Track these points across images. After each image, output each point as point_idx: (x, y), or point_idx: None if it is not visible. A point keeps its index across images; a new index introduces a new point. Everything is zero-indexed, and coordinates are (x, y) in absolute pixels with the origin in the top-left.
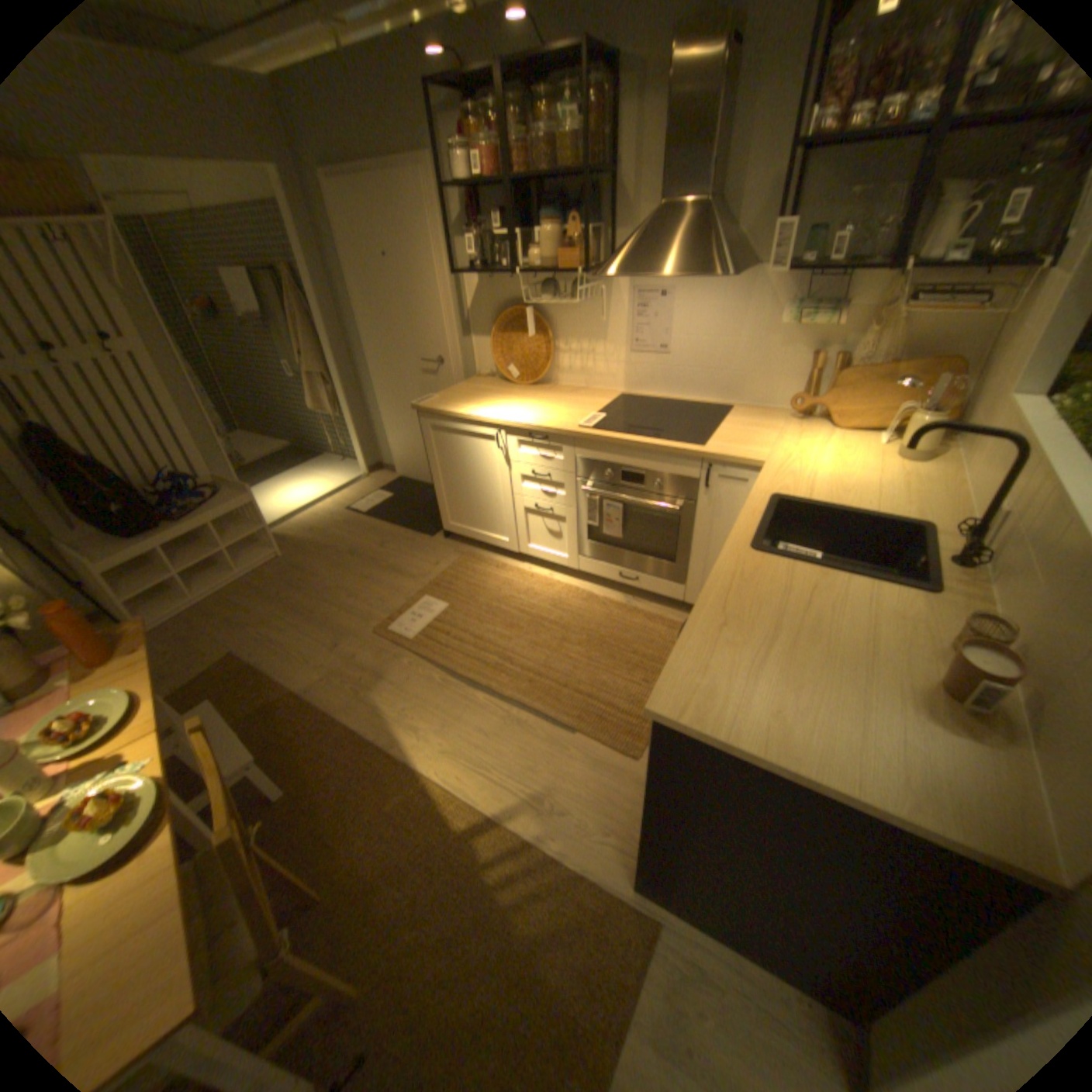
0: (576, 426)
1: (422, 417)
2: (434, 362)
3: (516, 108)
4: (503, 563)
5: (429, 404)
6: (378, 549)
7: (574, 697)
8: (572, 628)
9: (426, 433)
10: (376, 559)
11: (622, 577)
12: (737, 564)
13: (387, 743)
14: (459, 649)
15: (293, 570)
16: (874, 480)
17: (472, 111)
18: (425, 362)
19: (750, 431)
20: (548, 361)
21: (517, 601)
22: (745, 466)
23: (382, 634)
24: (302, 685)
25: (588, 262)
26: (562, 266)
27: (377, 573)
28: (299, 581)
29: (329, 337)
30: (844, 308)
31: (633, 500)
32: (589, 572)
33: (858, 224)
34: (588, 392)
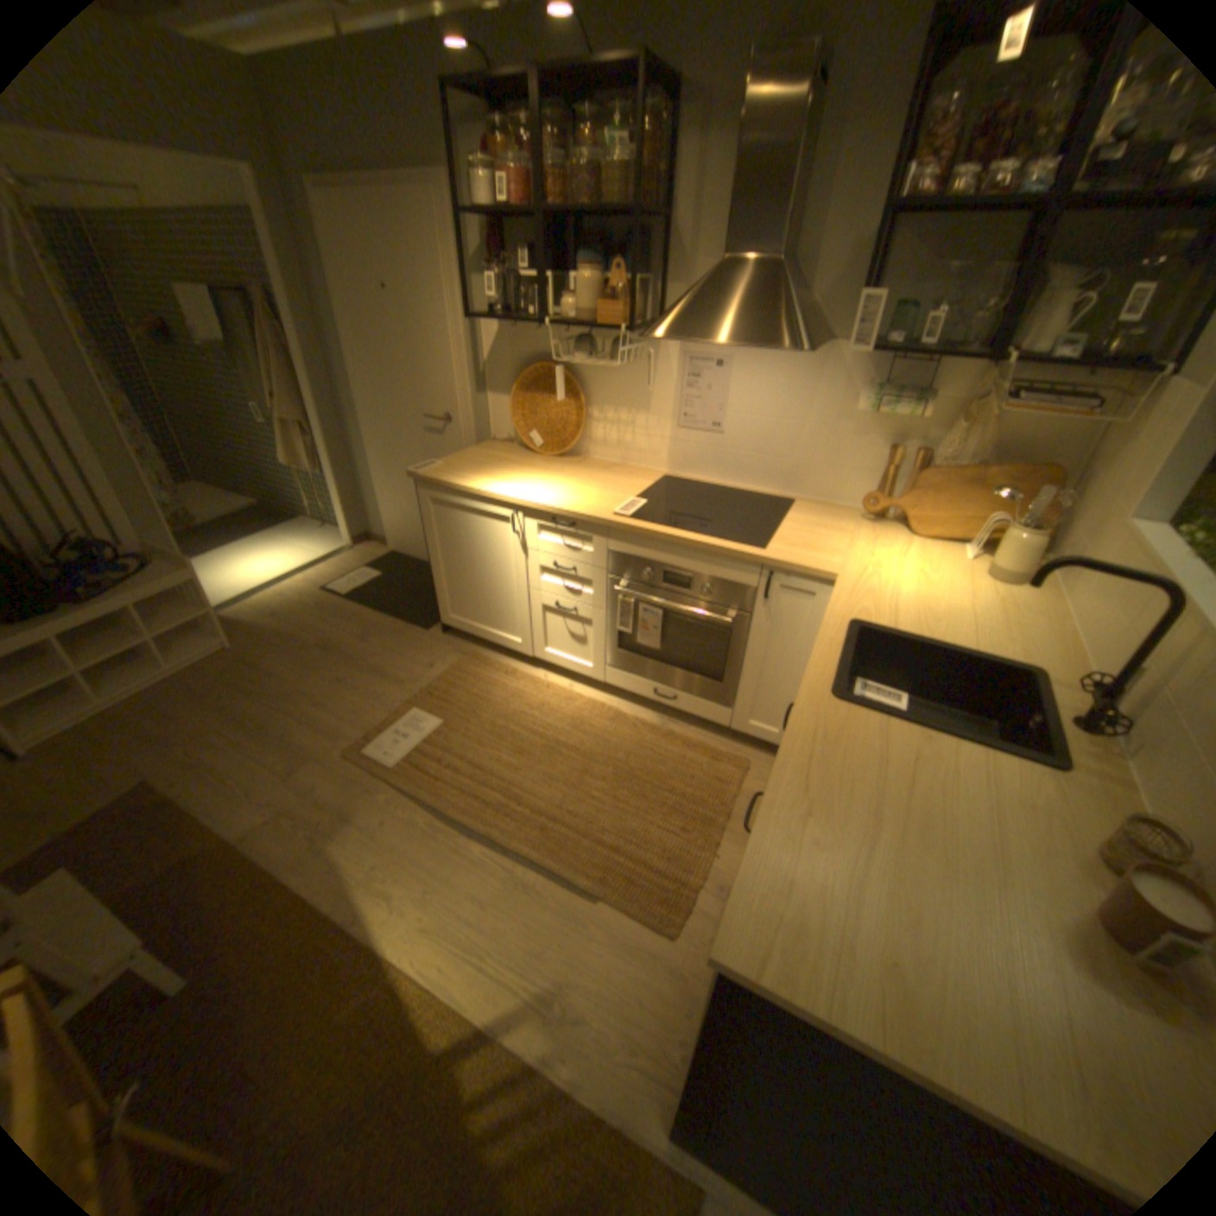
0: (611, 513)
1: (420, 487)
2: (440, 420)
3: (554, 128)
4: (513, 669)
5: (430, 472)
6: (357, 644)
7: (595, 852)
8: (595, 757)
9: (424, 507)
10: (354, 657)
11: (658, 694)
12: (815, 715)
13: (348, 917)
14: (452, 783)
15: (244, 668)
16: (965, 606)
17: (500, 127)
18: (429, 419)
19: (816, 533)
20: (579, 430)
21: (529, 720)
22: (814, 577)
23: (353, 760)
24: (239, 831)
25: (632, 319)
26: (600, 321)
27: (354, 676)
28: (250, 684)
29: (311, 378)
30: (930, 399)
31: (676, 607)
32: (618, 685)
33: (952, 305)
34: (625, 470)
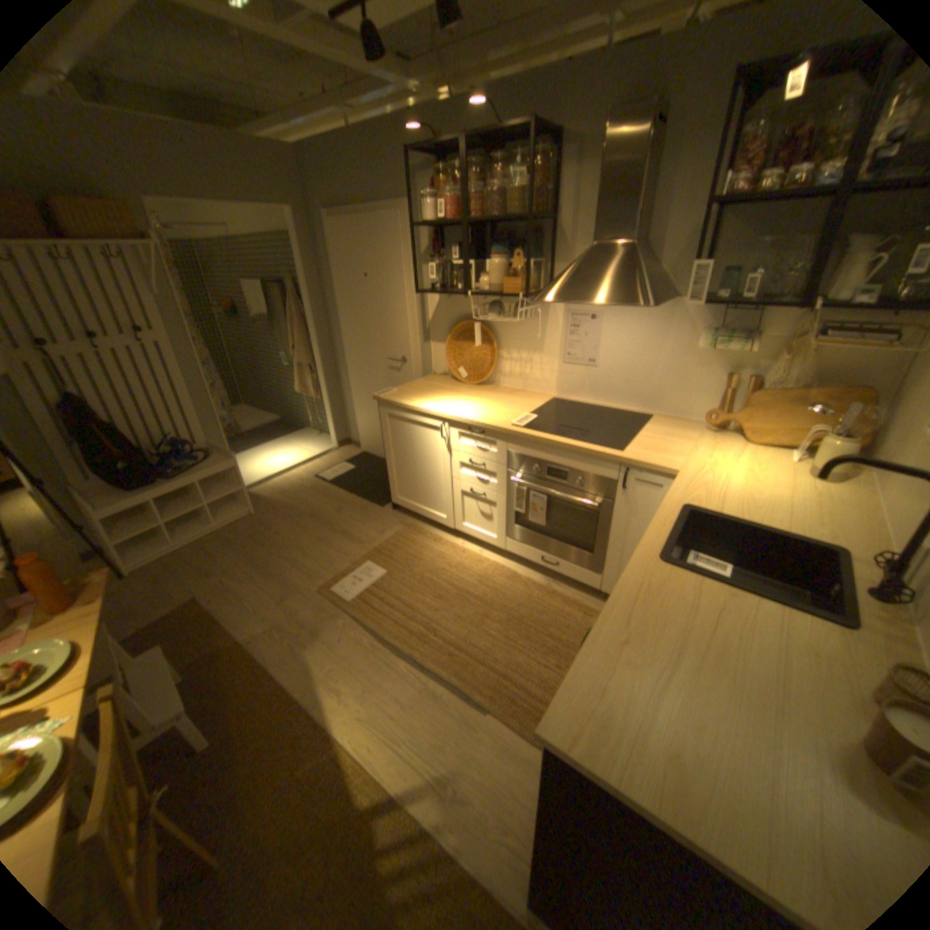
0: (510, 424)
1: (381, 406)
2: (398, 361)
3: (477, 169)
4: (440, 537)
5: (387, 396)
6: (334, 515)
7: (488, 677)
8: (494, 605)
9: (383, 420)
10: (331, 523)
11: (544, 561)
12: (646, 574)
13: (310, 703)
14: (389, 616)
15: (261, 527)
16: (785, 498)
17: (443, 170)
18: (391, 360)
19: (667, 440)
20: (492, 366)
21: (448, 575)
22: (661, 473)
23: (324, 594)
24: (247, 636)
25: (529, 289)
26: (507, 291)
27: (330, 536)
28: (264, 538)
29: (318, 336)
30: (756, 338)
31: (556, 494)
32: (515, 553)
33: (768, 268)
34: (524, 394)
